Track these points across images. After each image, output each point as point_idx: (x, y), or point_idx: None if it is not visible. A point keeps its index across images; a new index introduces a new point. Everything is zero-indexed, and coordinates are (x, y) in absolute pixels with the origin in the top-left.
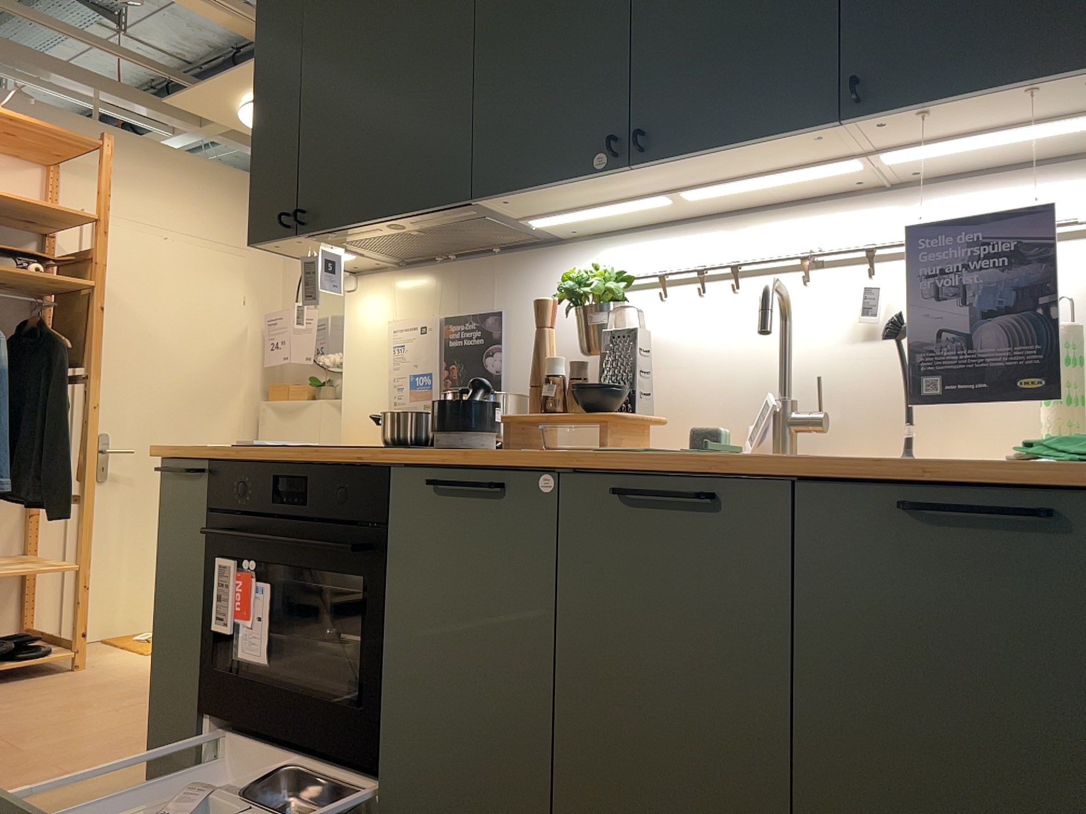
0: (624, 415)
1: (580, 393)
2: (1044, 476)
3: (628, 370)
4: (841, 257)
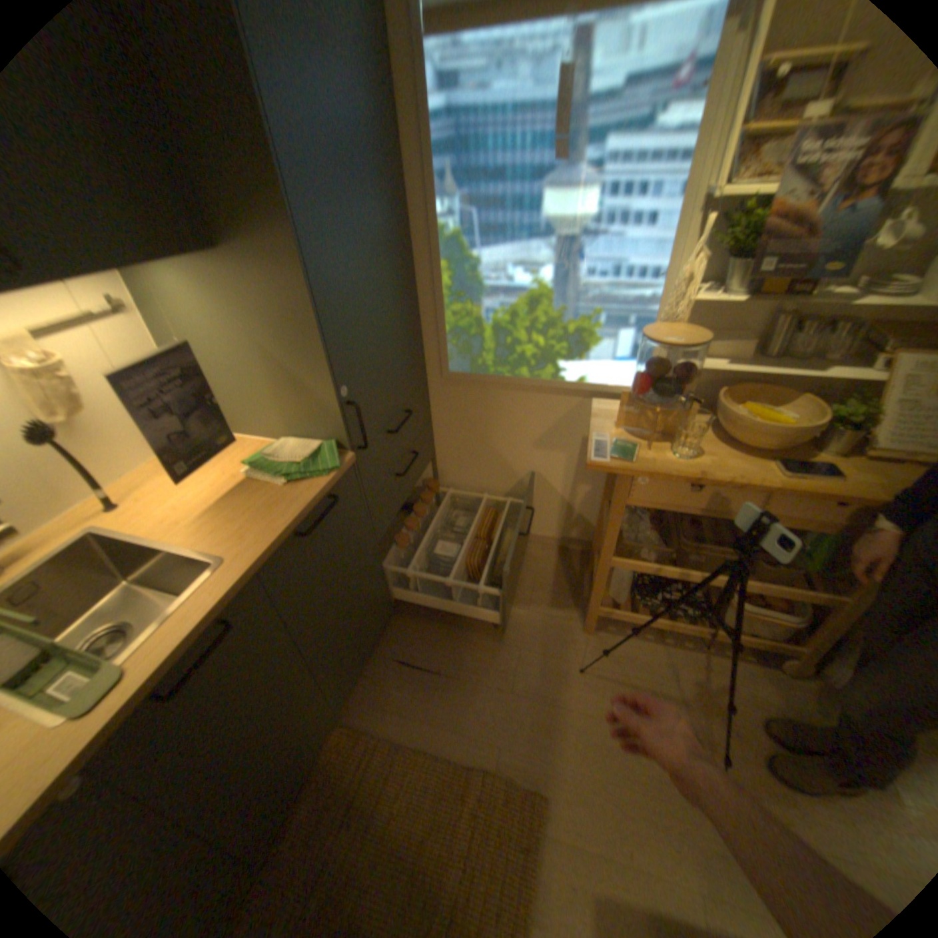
0: None
1: None
2: (320, 487)
3: None
4: None
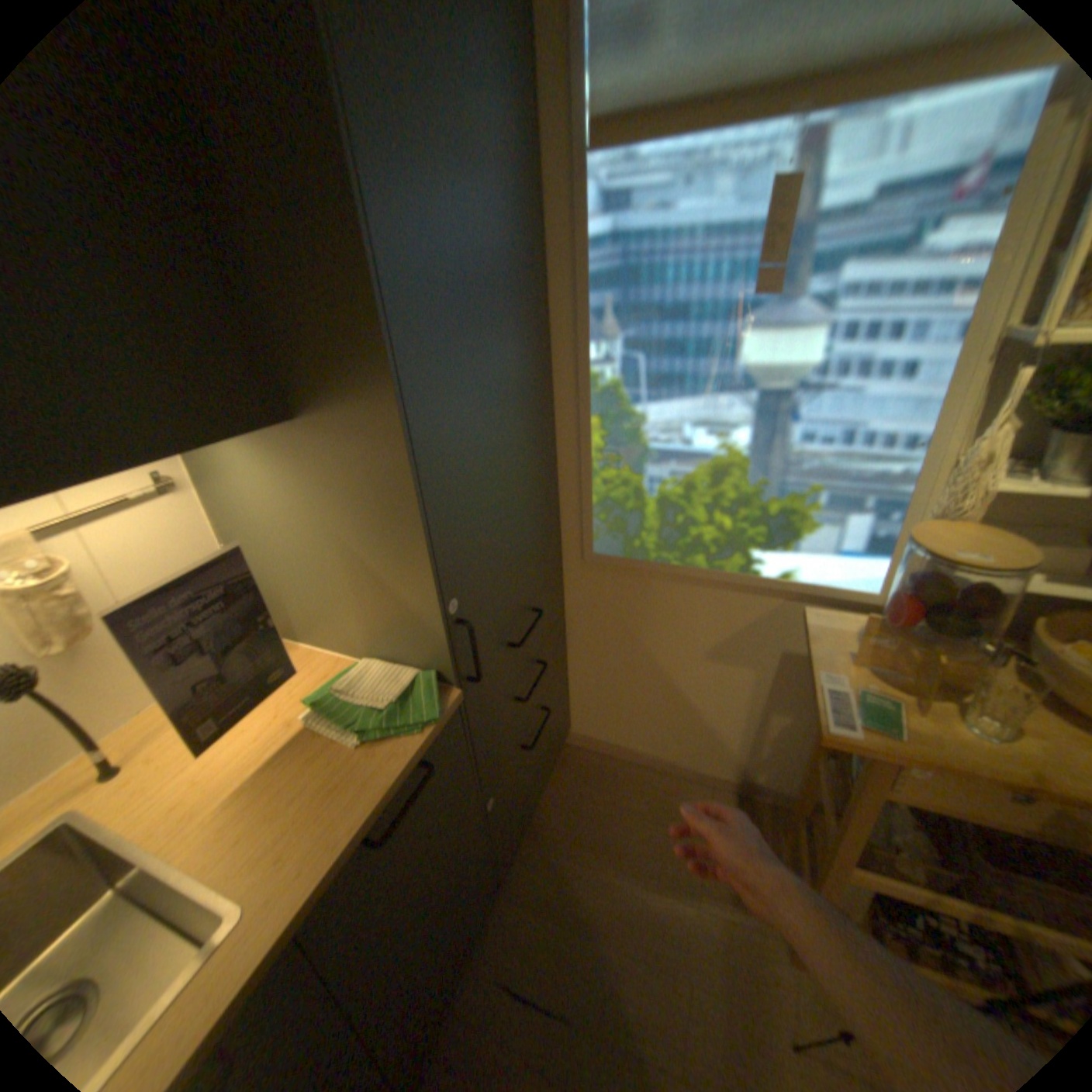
0: None
1: None
2: (409, 752)
3: None
4: None
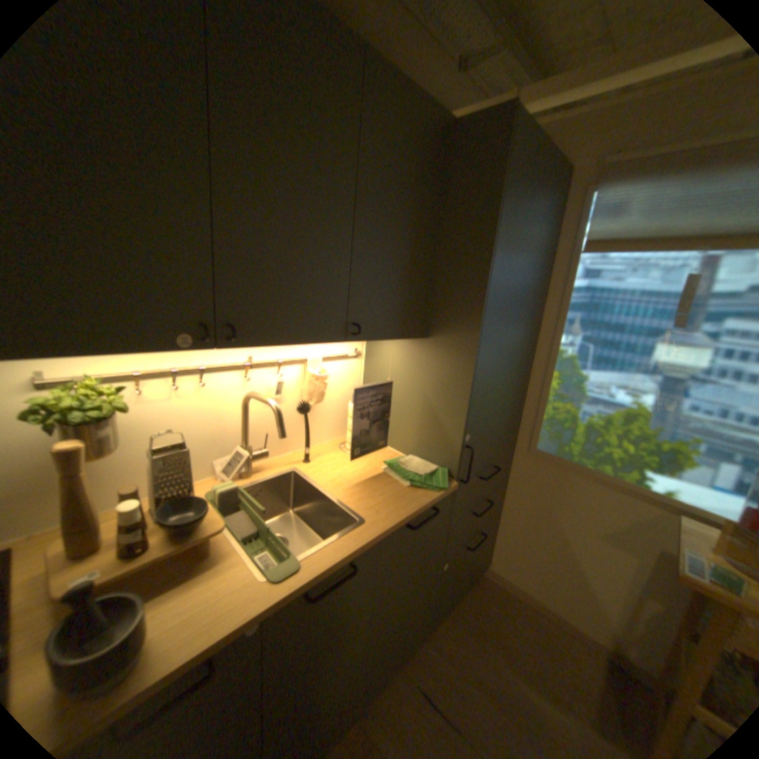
0: (208, 521)
1: (159, 523)
2: (431, 498)
3: (181, 482)
4: (262, 363)
